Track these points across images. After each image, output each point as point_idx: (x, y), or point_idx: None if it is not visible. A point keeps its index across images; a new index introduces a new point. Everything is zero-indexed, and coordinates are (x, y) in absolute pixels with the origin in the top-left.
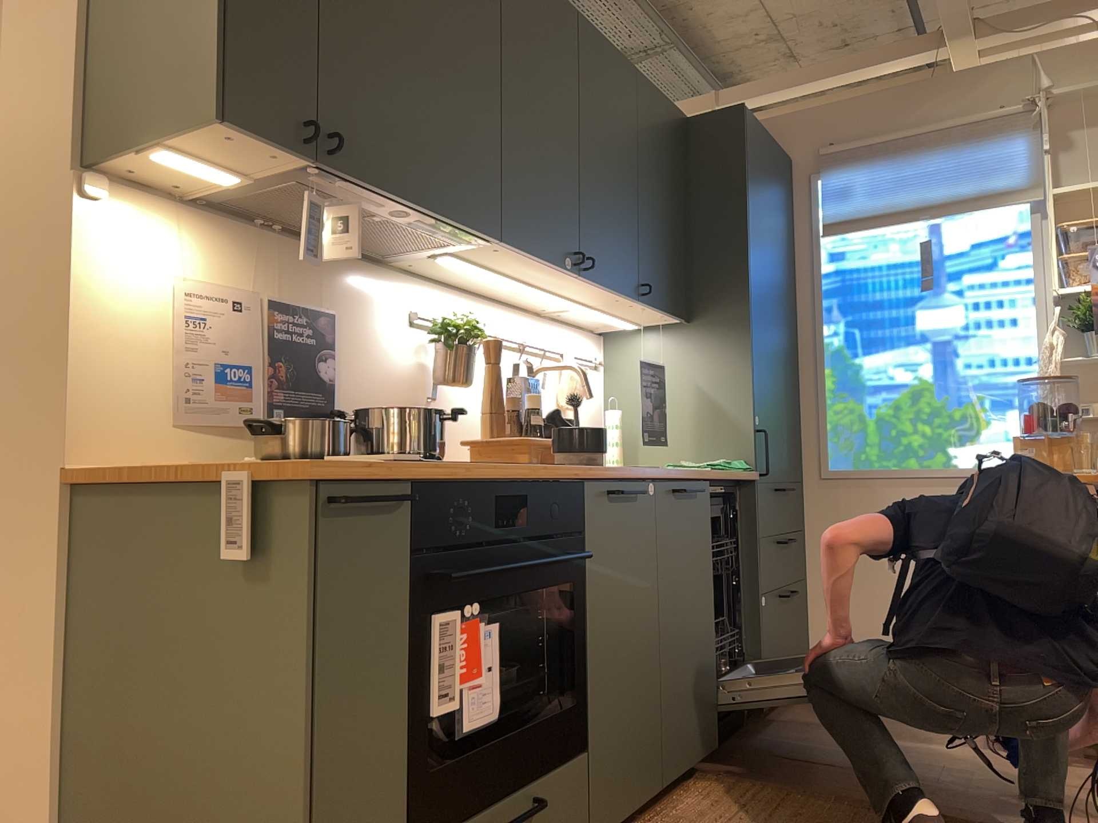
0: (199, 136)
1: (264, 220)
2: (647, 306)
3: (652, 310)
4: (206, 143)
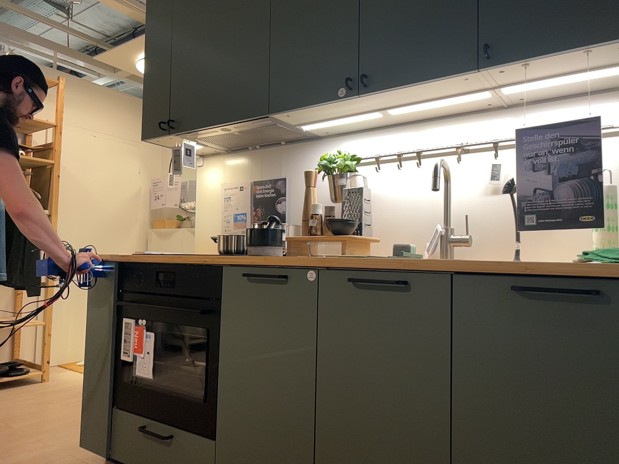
0: (159, 144)
1: (249, 147)
2: (519, 65)
3: (551, 60)
4: (166, 143)
